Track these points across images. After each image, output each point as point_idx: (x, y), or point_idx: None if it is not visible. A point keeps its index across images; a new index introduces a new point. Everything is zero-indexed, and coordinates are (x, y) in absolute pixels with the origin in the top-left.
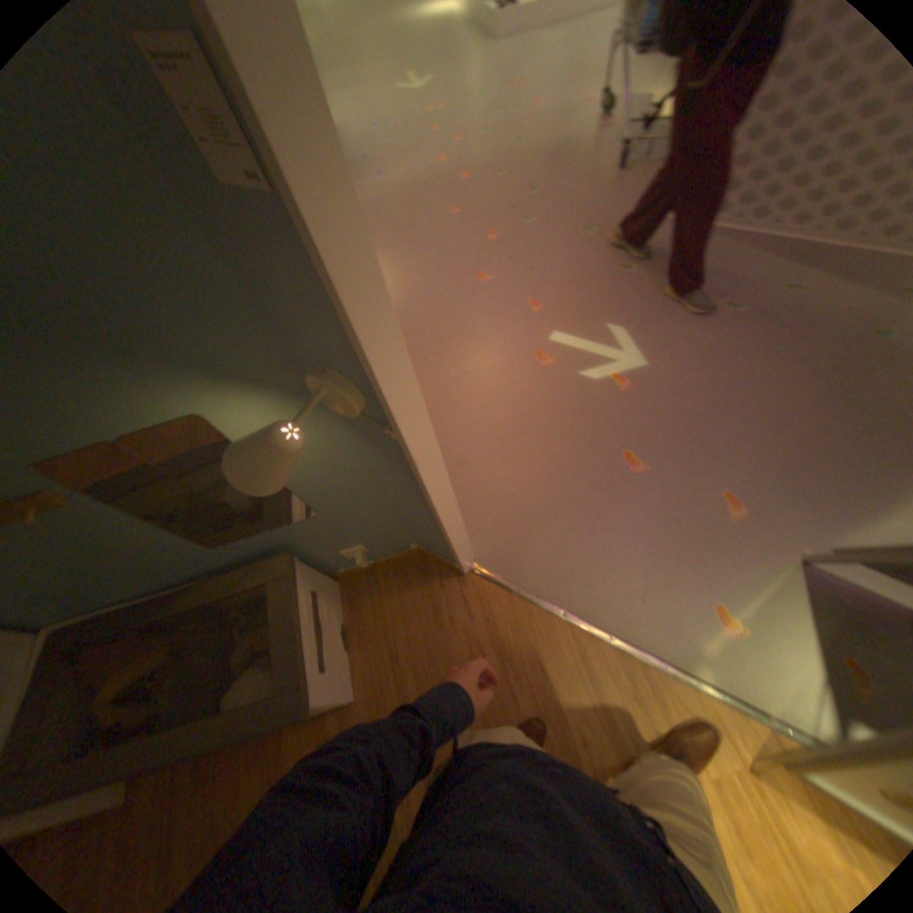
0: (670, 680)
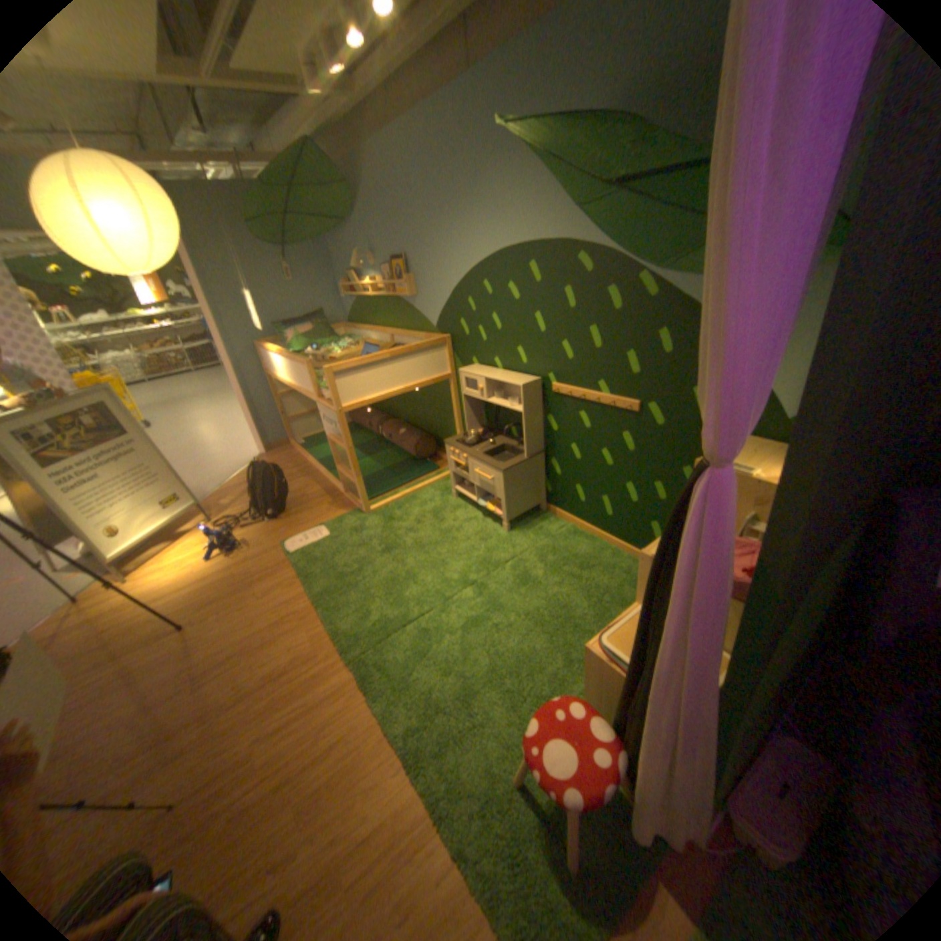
0: (87, 590)
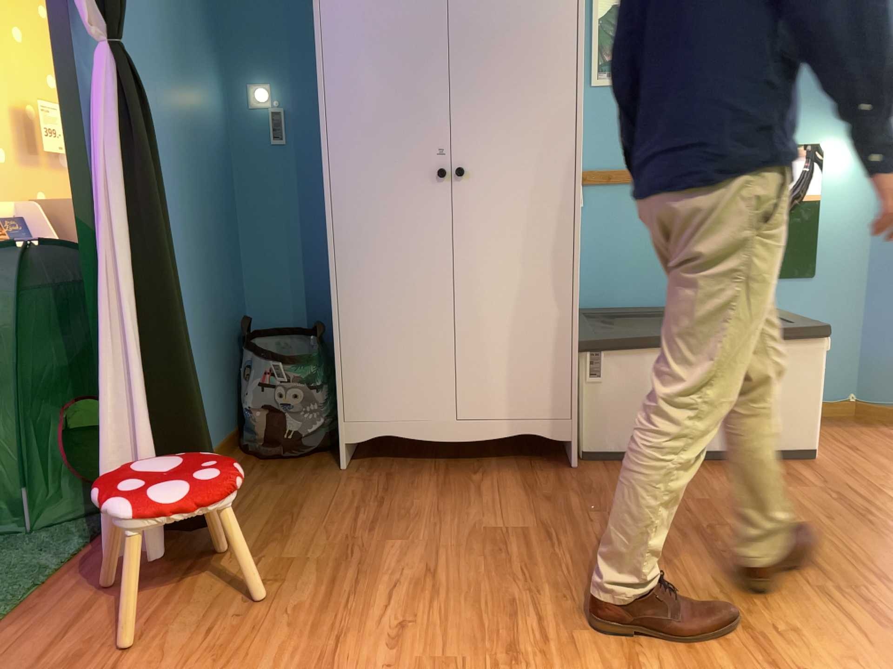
0: None
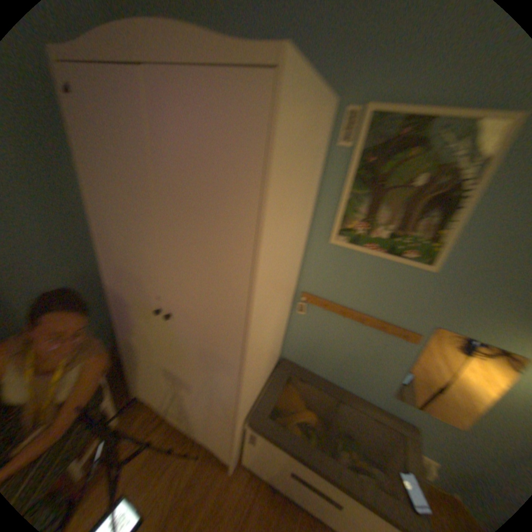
0: None
